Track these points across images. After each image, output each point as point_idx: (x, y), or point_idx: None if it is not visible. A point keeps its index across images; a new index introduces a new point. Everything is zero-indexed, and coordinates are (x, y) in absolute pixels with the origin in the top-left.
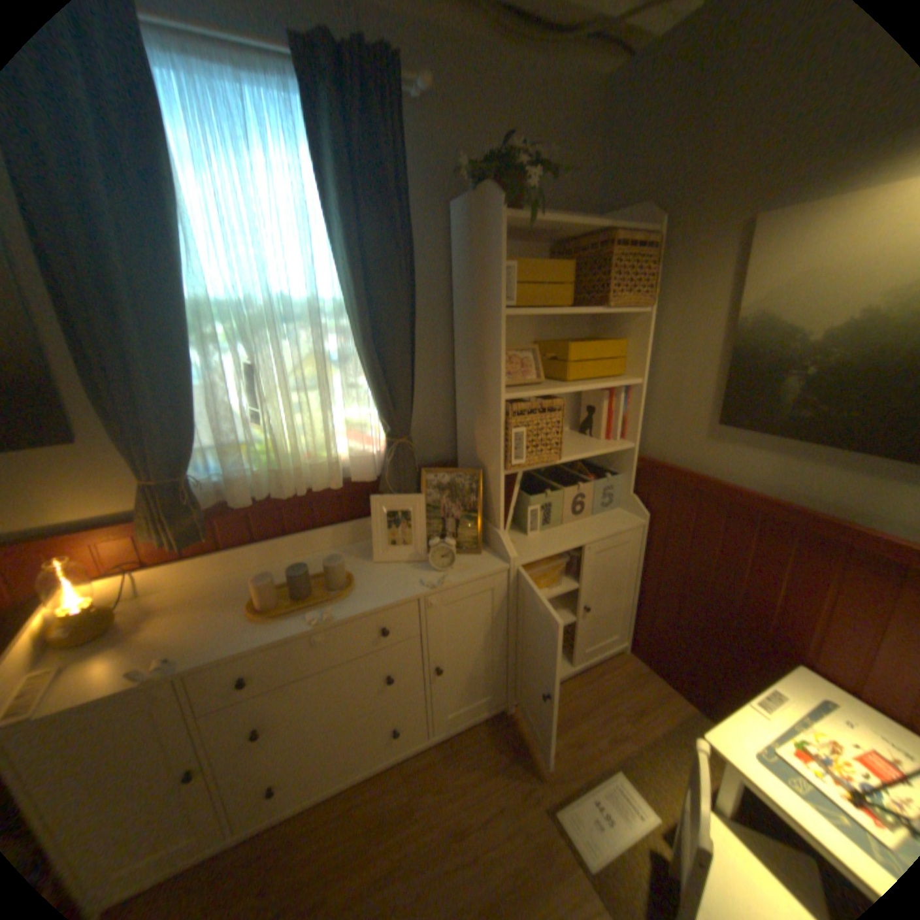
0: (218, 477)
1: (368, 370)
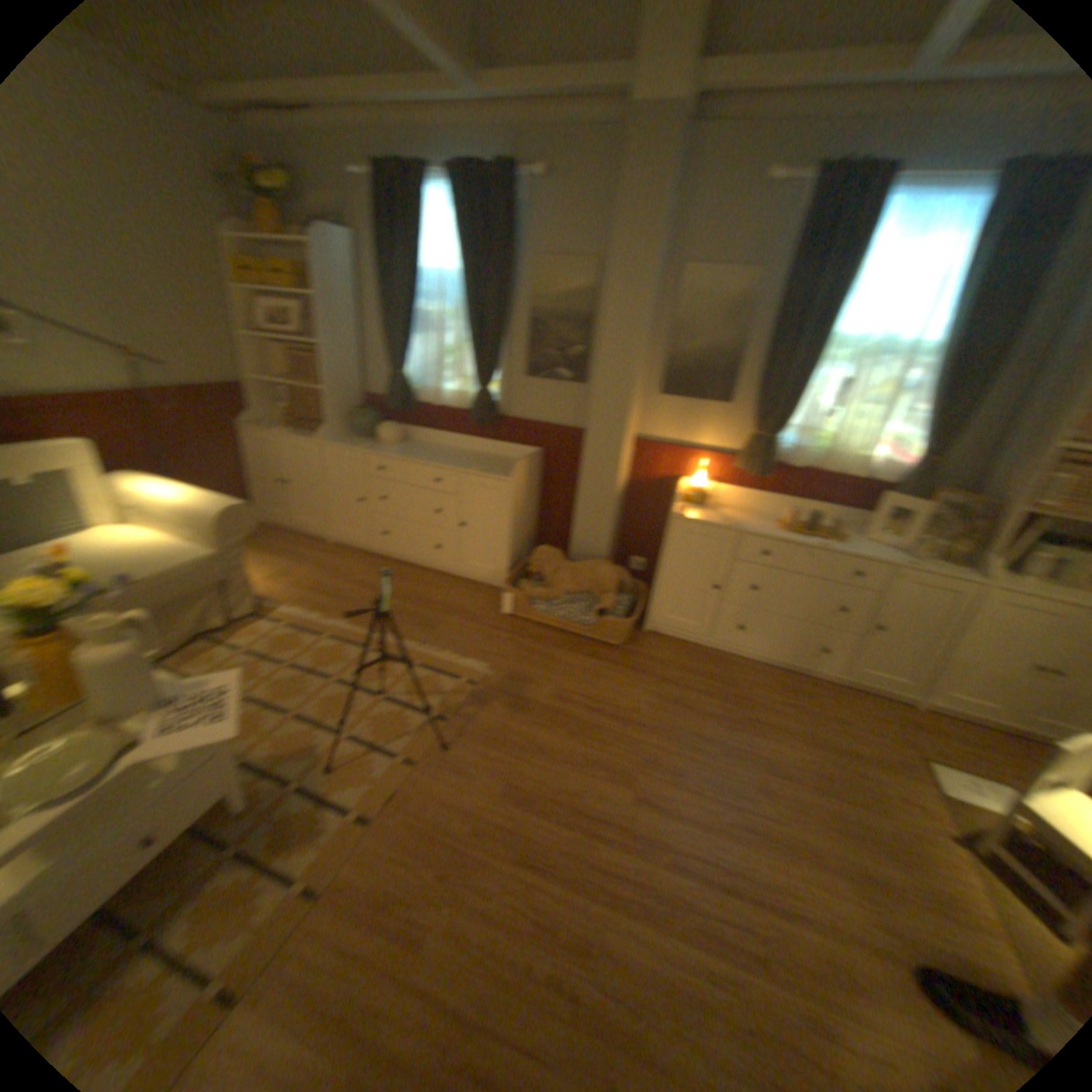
0: (790, 445)
1: (936, 399)
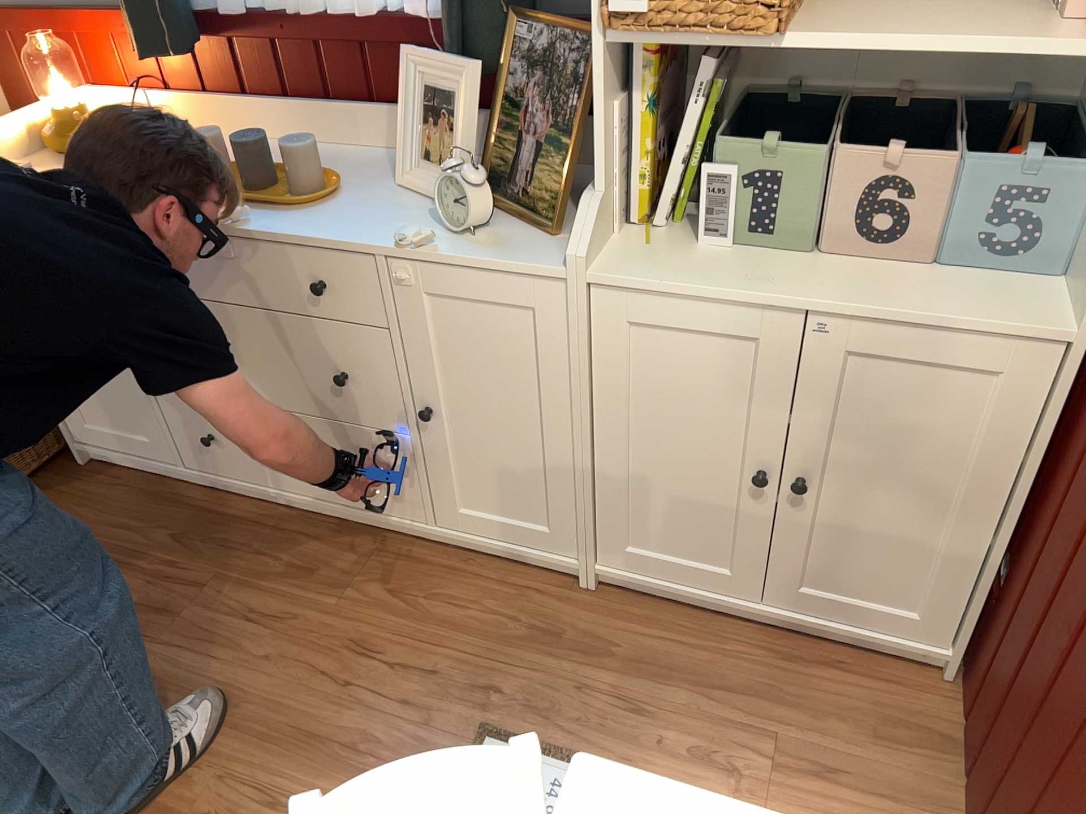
0: None
1: None
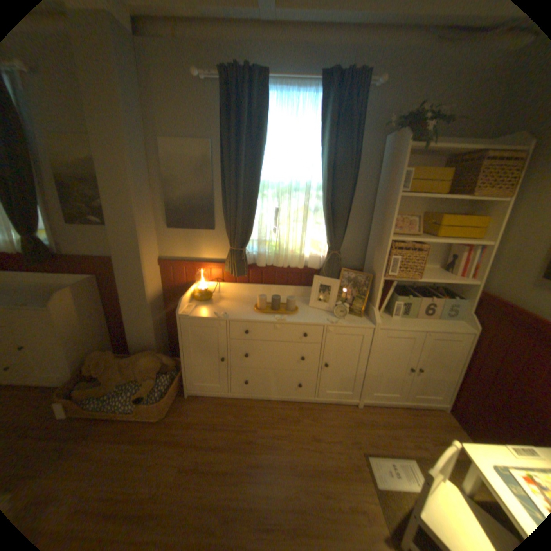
0: (256, 253)
1: (325, 216)
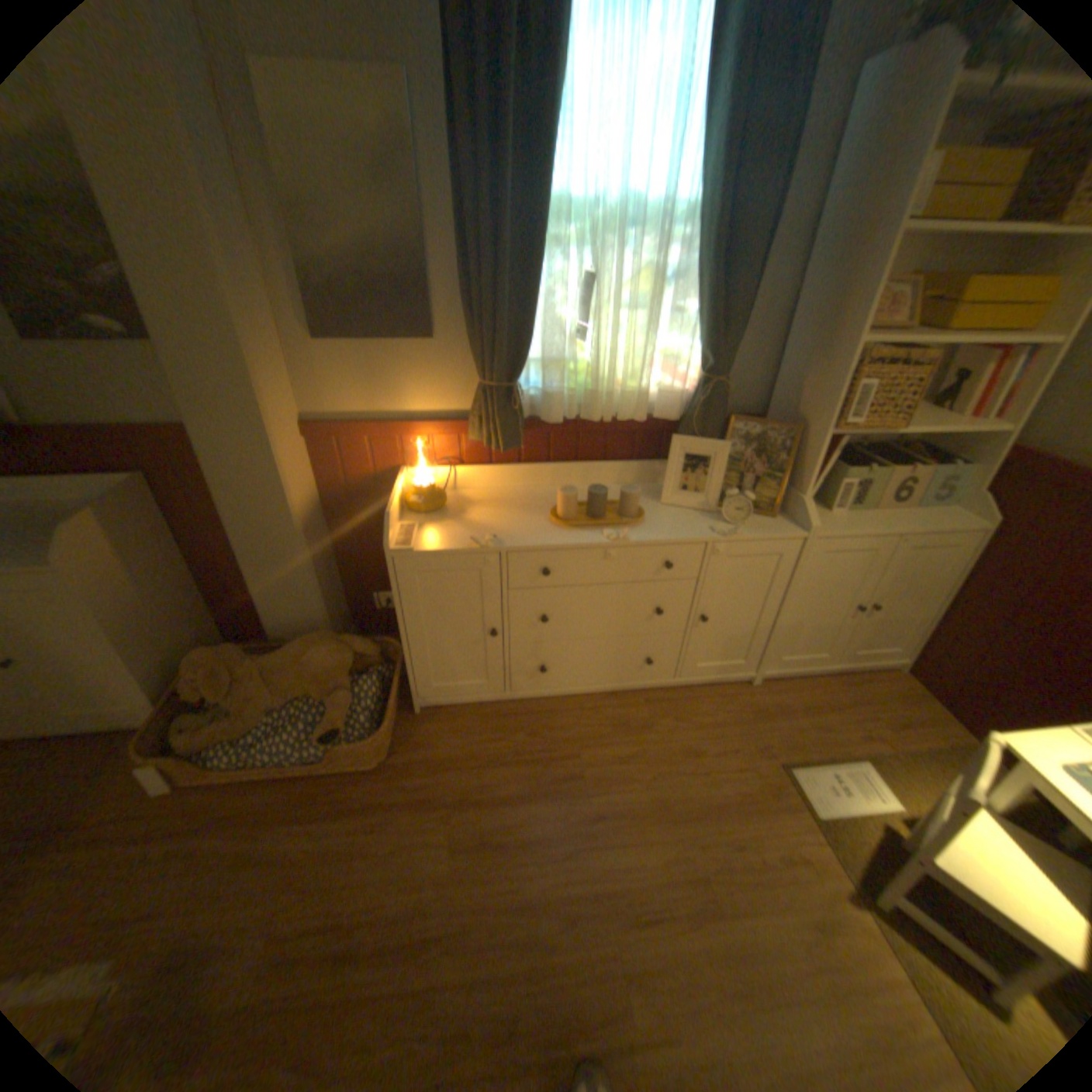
0: (536, 391)
1: (709, 291)
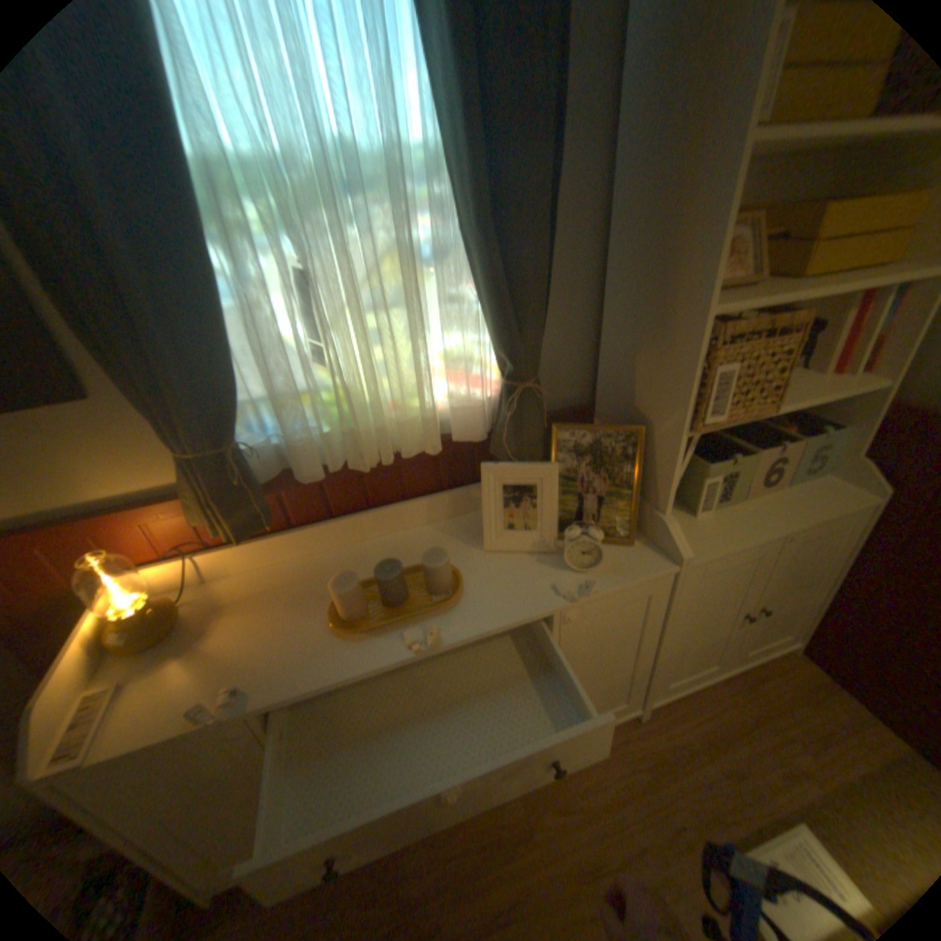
0: (279, 438)
1: (485, 270)
